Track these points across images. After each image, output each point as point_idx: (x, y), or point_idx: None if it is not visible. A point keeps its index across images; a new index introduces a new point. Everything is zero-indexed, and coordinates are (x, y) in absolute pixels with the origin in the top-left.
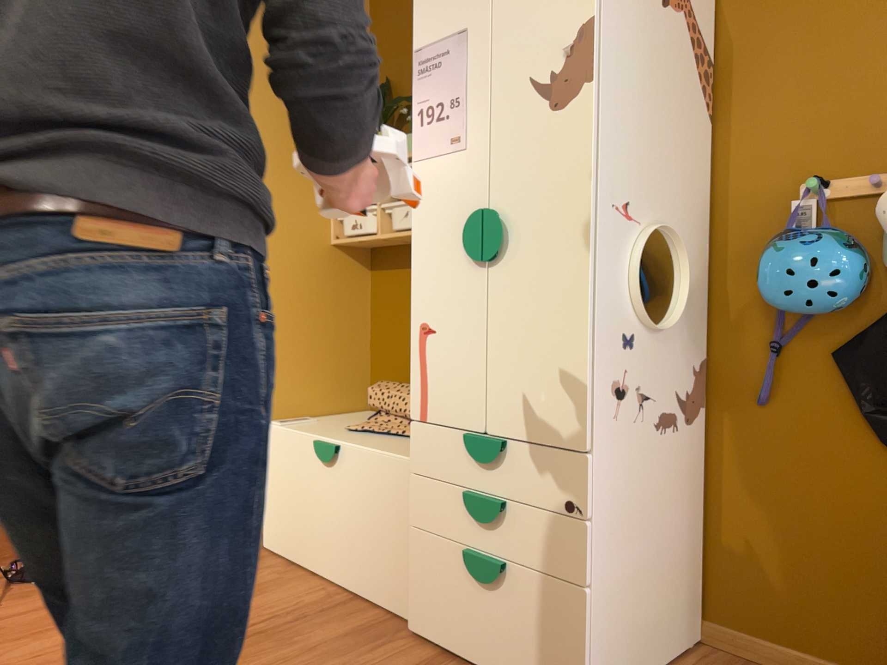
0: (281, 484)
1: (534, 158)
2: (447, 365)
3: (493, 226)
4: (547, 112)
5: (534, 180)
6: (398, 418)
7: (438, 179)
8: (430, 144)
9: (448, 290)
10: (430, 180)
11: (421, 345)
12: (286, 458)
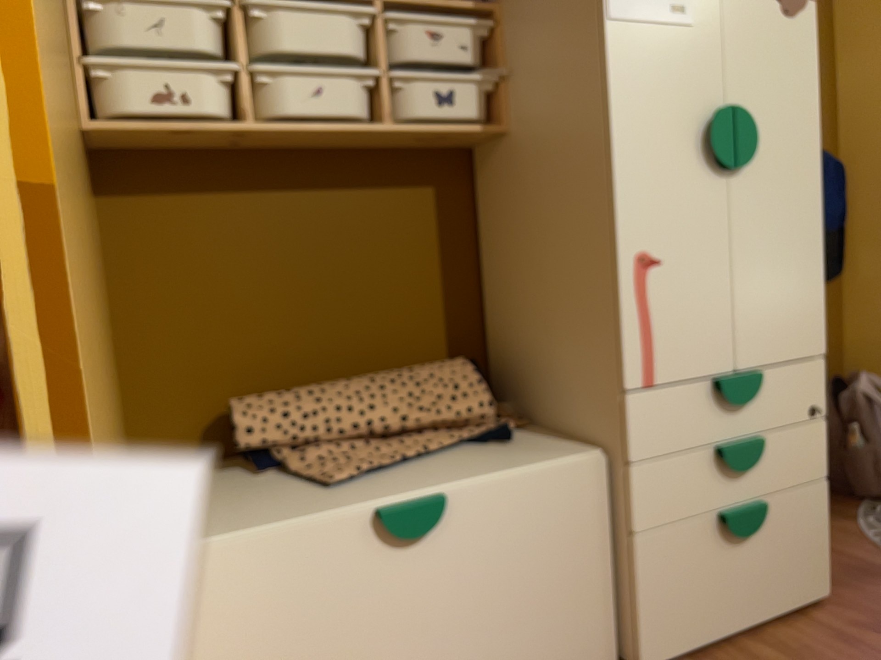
0: (250, 658)
1: (772, 60)
2: (683, 303)
3: (748, 129)
4: (781, 13)
5: (772, 84)
6: (345, 441)
7: (654, 54)
8: (639, 2)
9: (678, 206)
10: (641, 53)
11: (640, 284)
12: (263, 596)
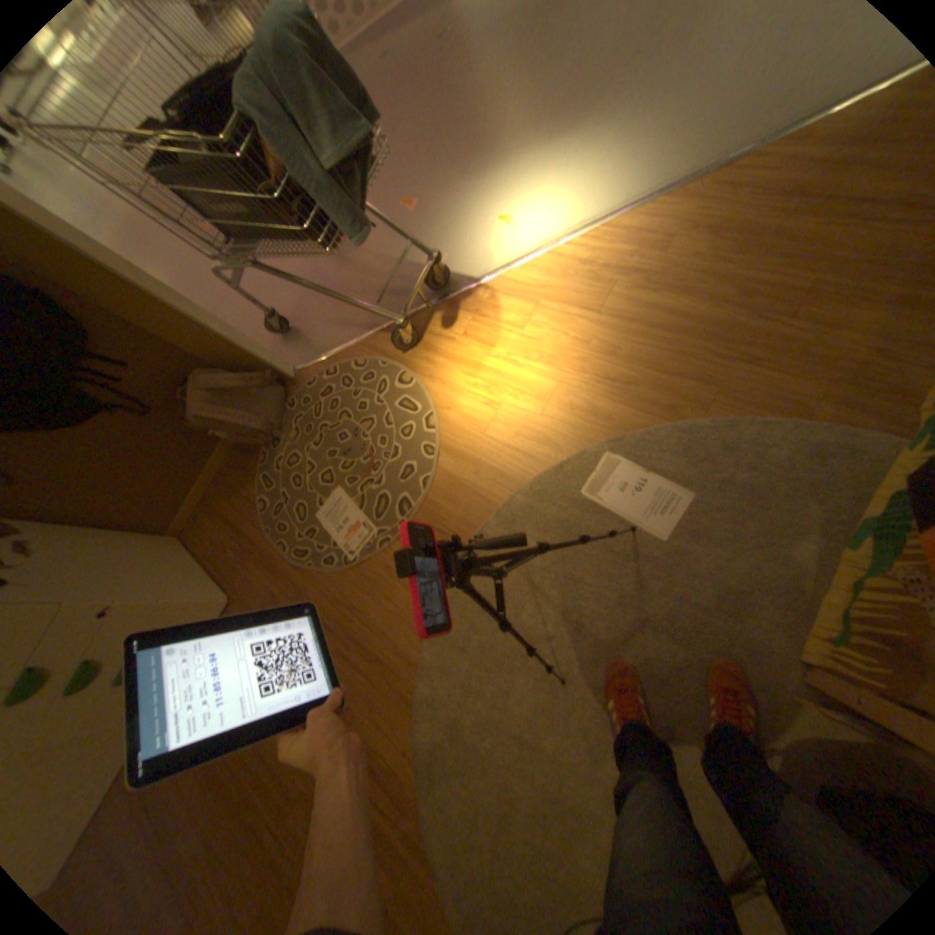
0: None
1: None
2: None
3: None
4: None
5: None
6: None
7: None
8: None
9: None
10: None
11: None
12: None
